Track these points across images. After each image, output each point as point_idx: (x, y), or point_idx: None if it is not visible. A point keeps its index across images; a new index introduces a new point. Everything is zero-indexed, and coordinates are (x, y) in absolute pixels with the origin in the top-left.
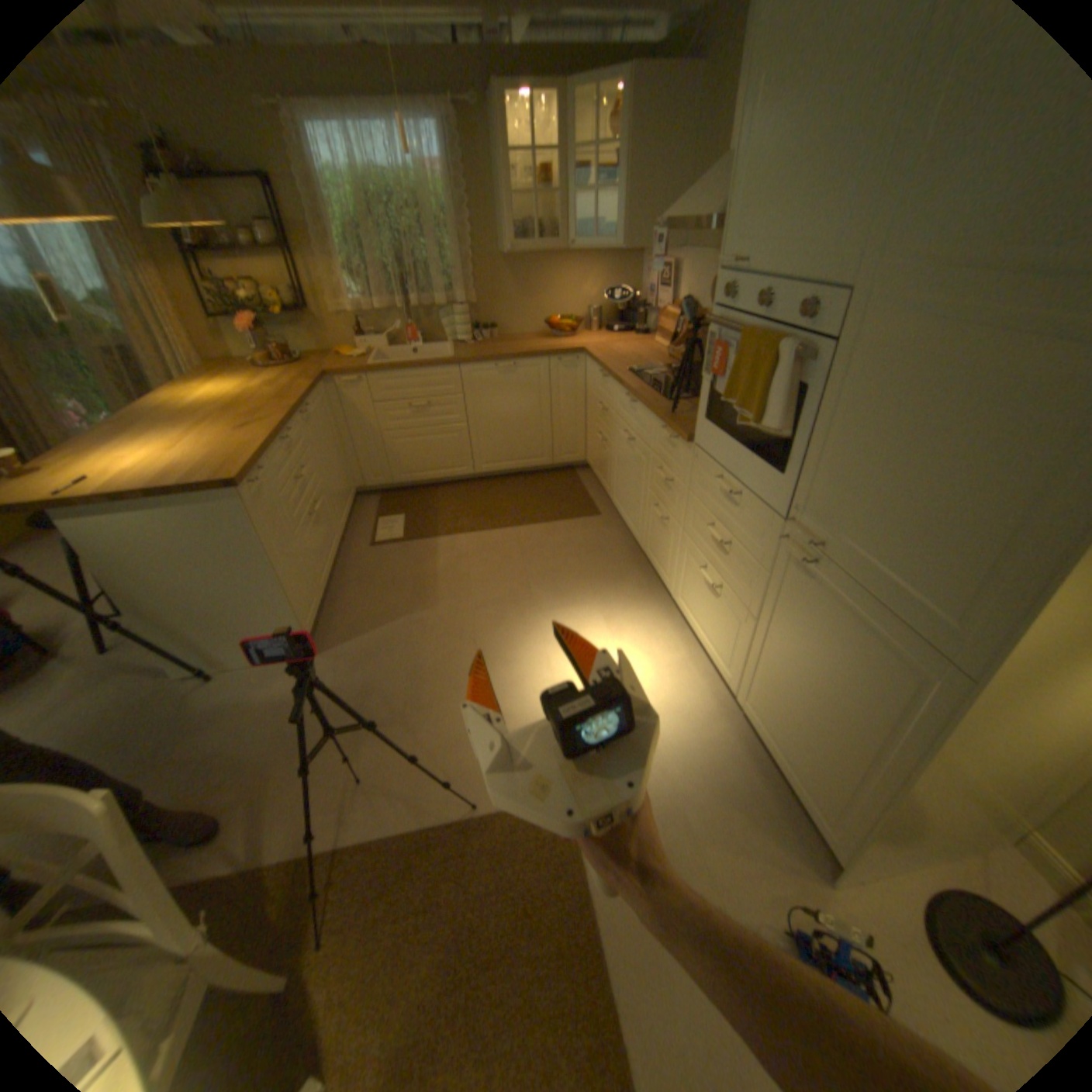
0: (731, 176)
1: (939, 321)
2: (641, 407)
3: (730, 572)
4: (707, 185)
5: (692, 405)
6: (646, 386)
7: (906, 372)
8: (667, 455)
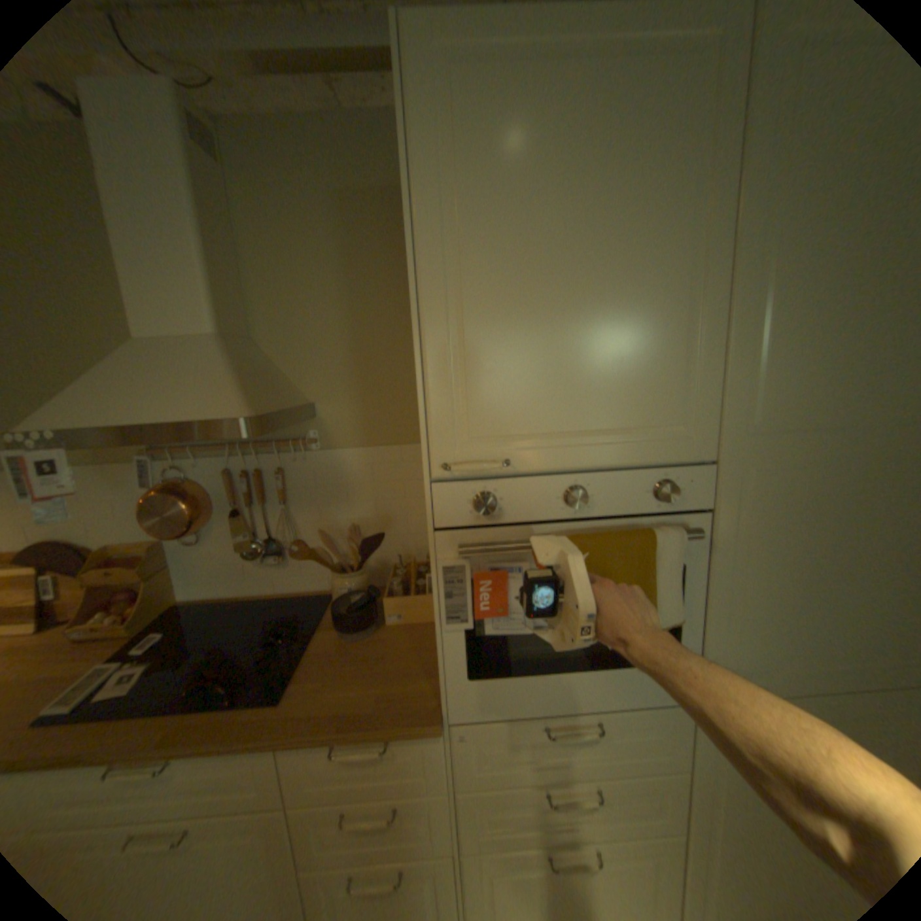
0: (202, 365)
1: (831, 464)
2: (206, 758)
3: (616, 819)
4: (135, 376)
5: (319, 677)
6: (166, 716)
7: (813, 509)
8: (358, 781)
